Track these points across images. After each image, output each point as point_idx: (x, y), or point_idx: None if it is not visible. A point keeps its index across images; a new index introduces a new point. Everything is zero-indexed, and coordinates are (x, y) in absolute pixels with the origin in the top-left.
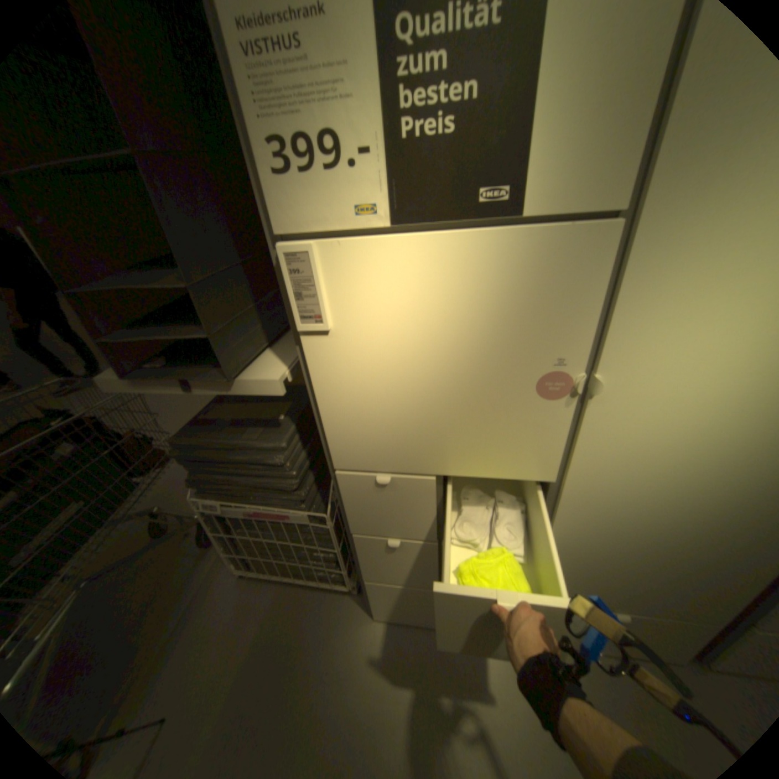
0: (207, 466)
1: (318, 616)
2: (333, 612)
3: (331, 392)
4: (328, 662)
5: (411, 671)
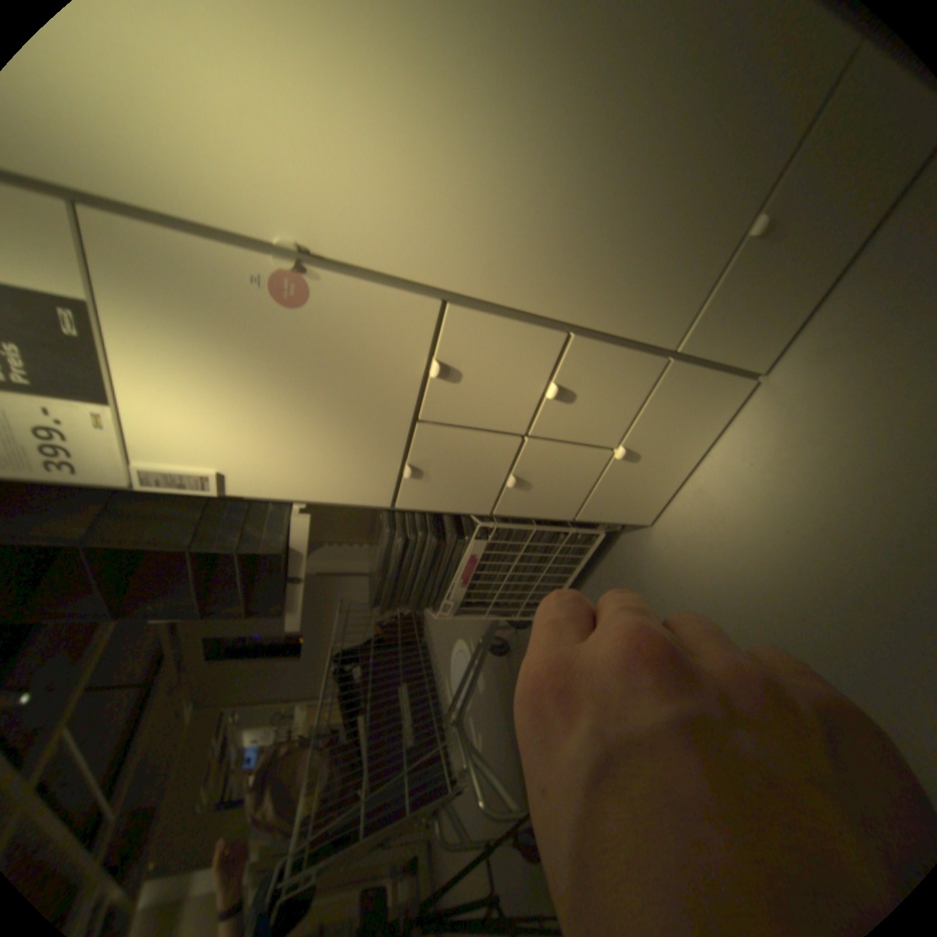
0: (404, 593)
1: (624, 573)
2: (629, 557)
3: (294, 489)
4: (660, 591)
5: (716, 519)
